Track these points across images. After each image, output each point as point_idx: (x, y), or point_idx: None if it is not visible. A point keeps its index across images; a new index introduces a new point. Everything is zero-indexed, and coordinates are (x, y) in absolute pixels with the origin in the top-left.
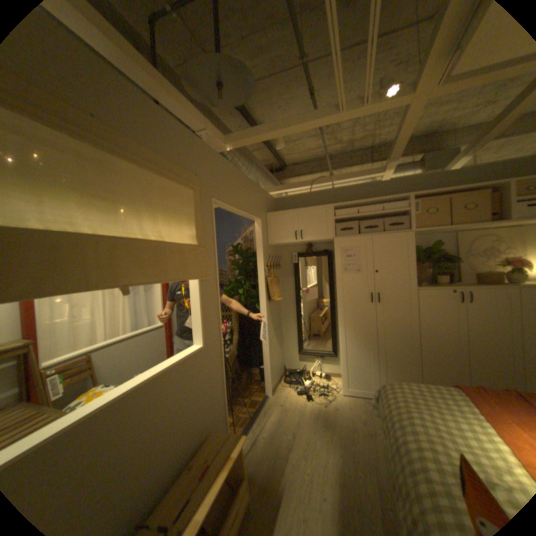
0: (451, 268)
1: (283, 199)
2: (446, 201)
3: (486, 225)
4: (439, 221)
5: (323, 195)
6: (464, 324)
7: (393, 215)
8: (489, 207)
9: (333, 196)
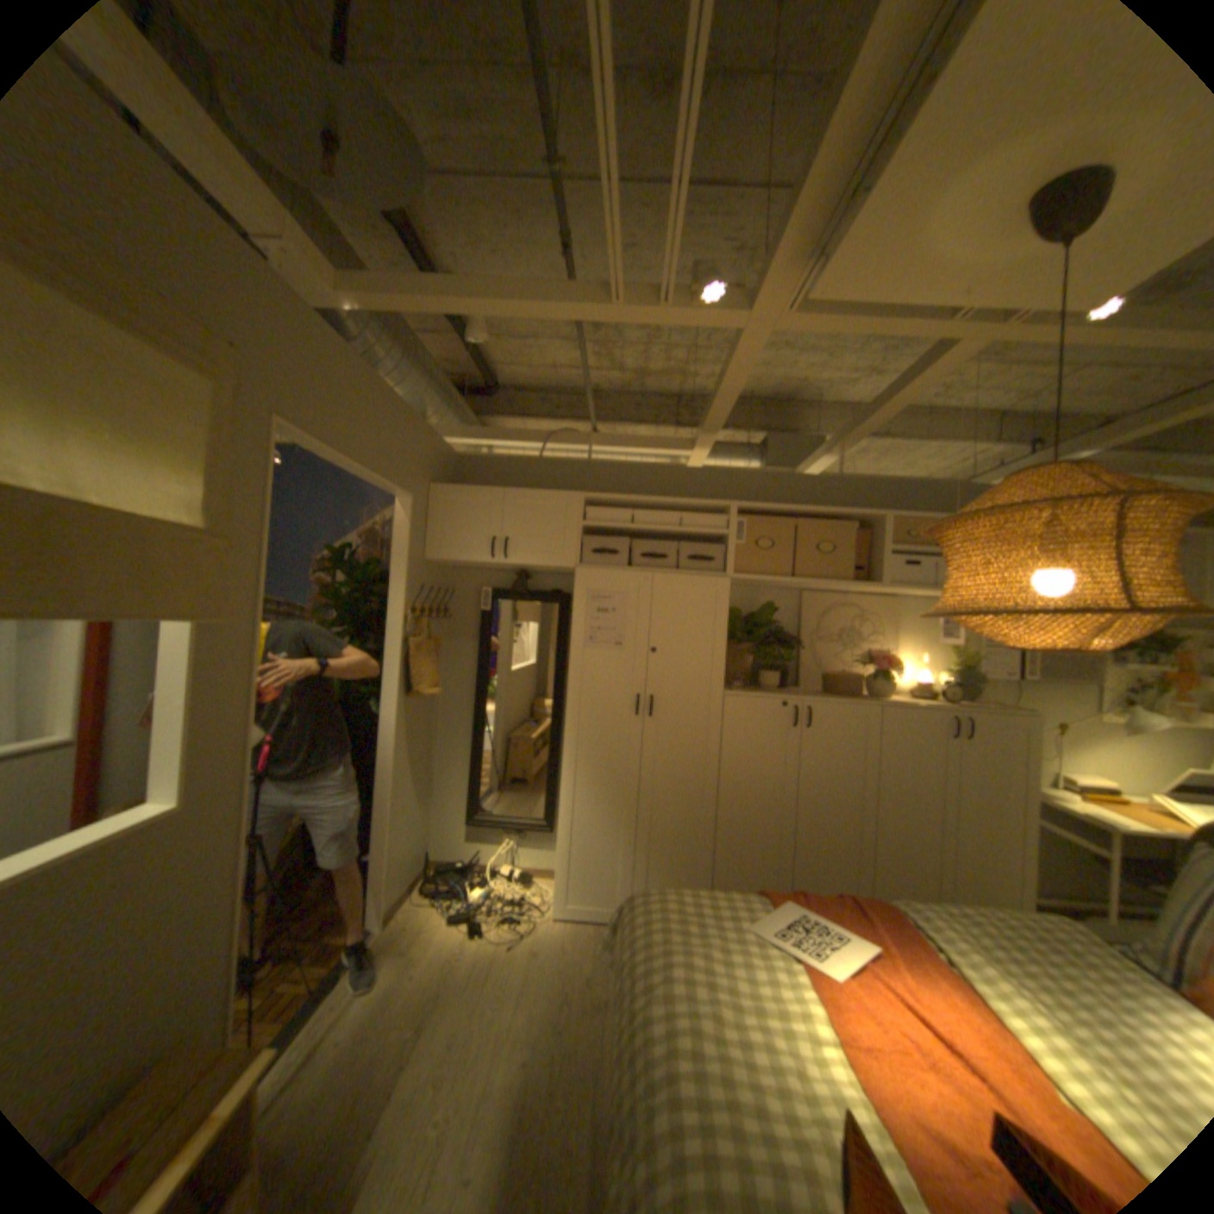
0: (786, 658)
1: (478, 459)
2: (790, 529)
3: (846, 587)
4: (776, 565)
5: (567, 470)
6: (794, 767)
7: (698, 540)
8: (854, 554)
9: (589, 476)
